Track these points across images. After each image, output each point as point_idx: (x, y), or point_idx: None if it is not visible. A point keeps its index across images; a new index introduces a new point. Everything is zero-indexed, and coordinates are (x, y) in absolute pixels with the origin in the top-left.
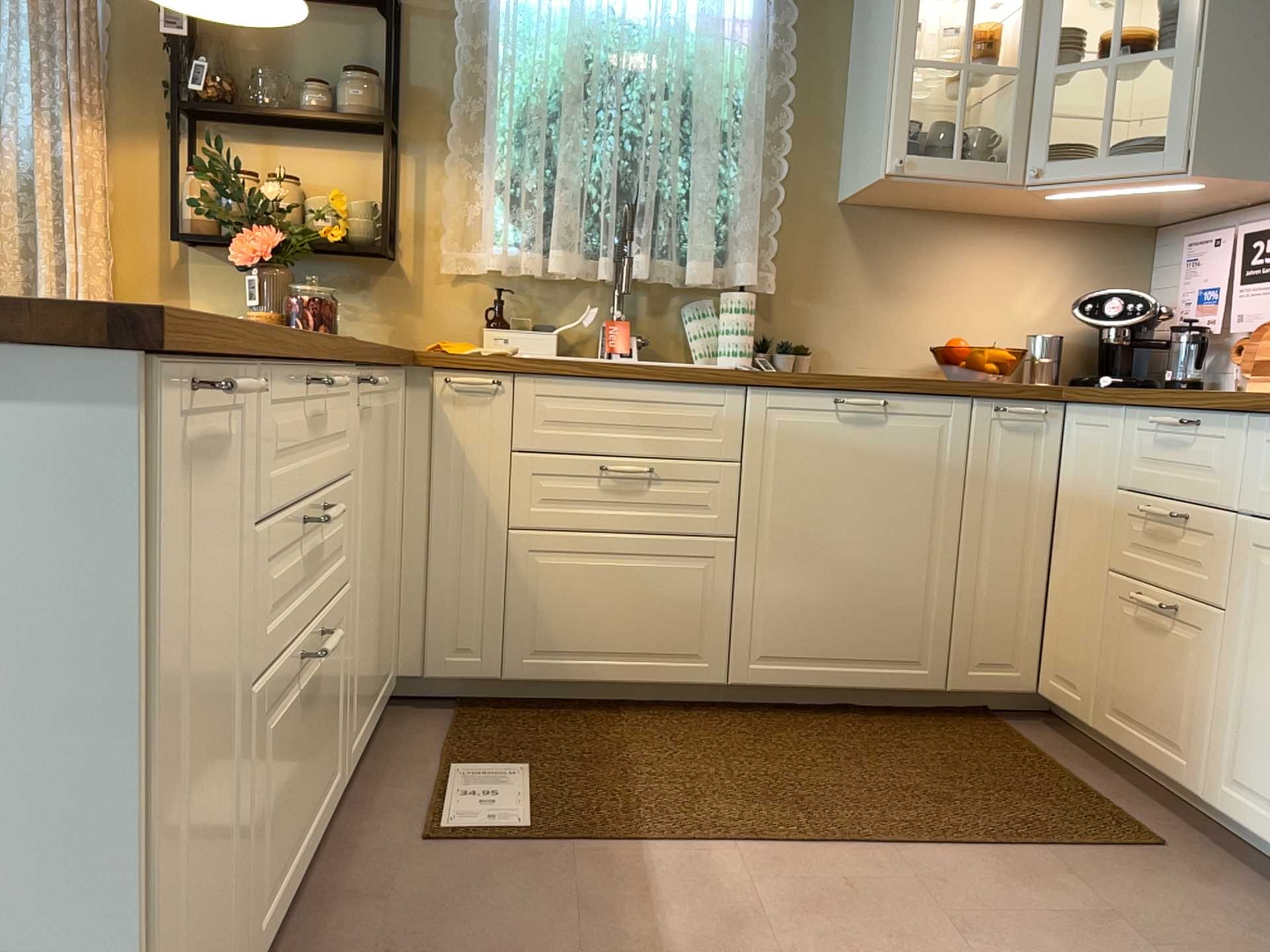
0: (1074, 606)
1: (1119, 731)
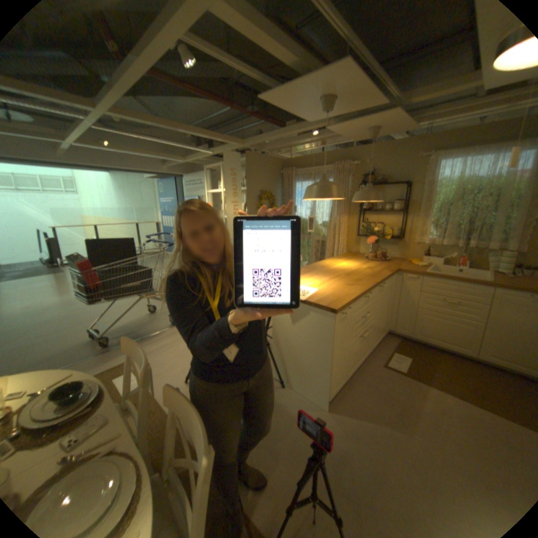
0: None
1: None
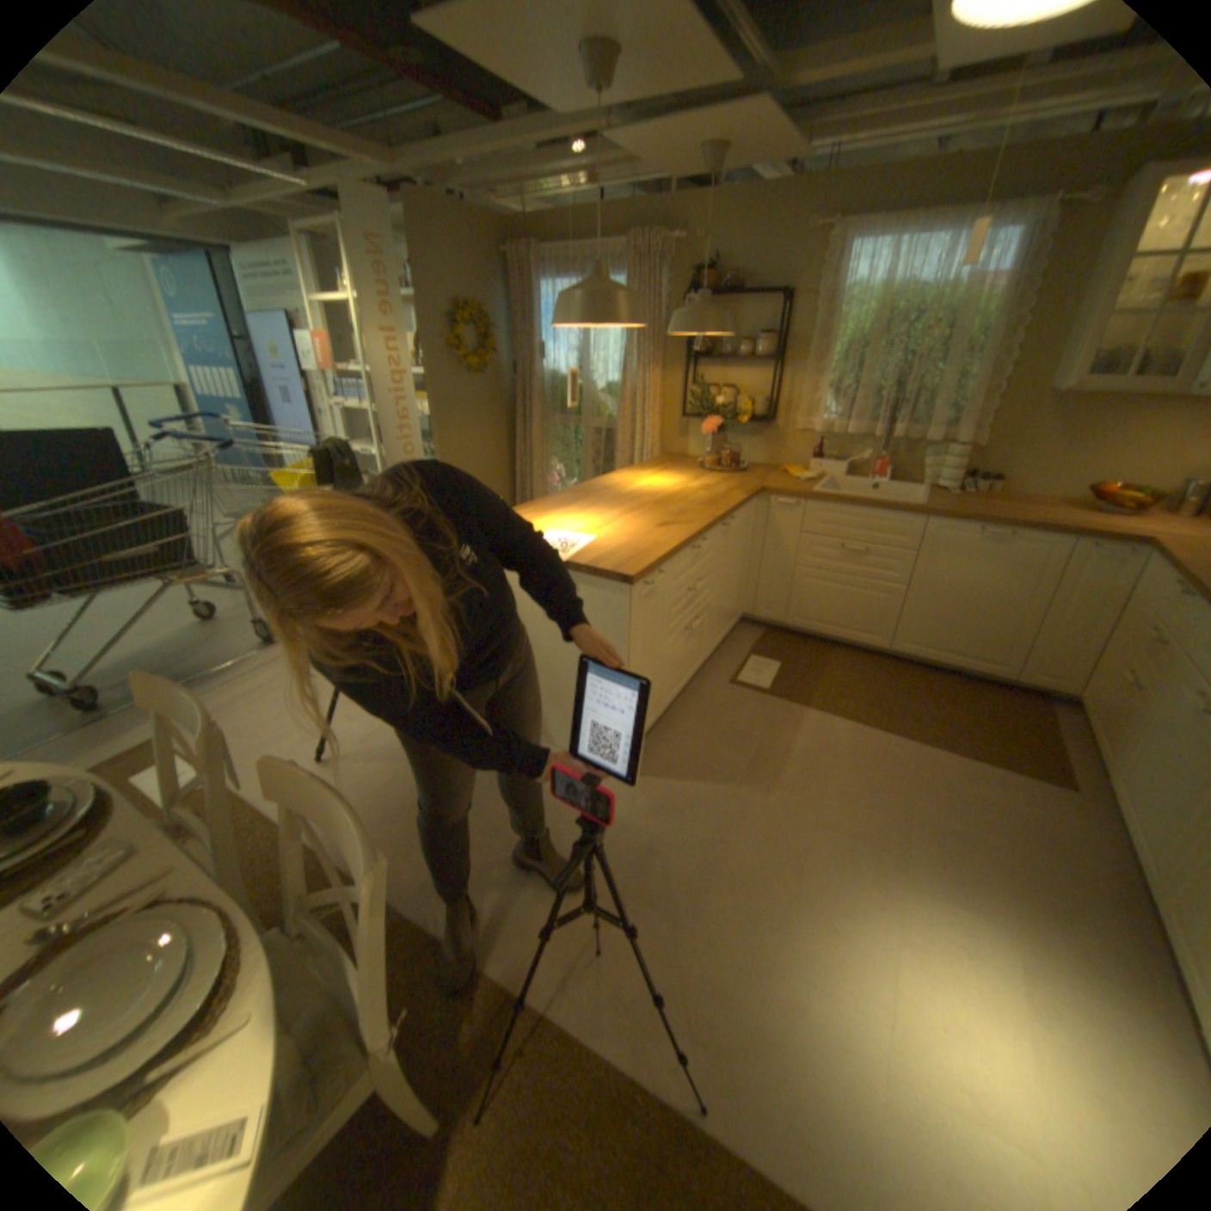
0: (1109, 662)
1: (1097, 732)
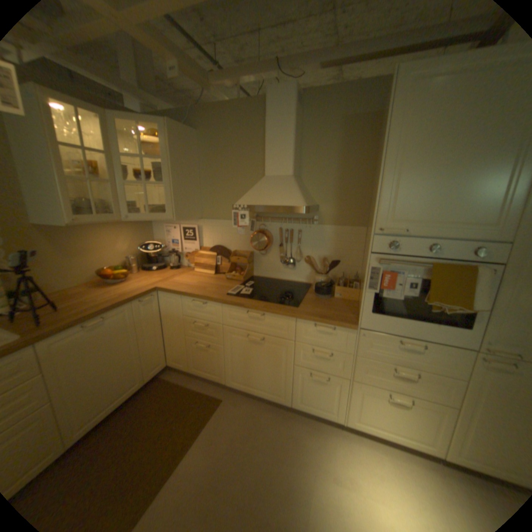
0: (173, 344)
1: (196, 373)
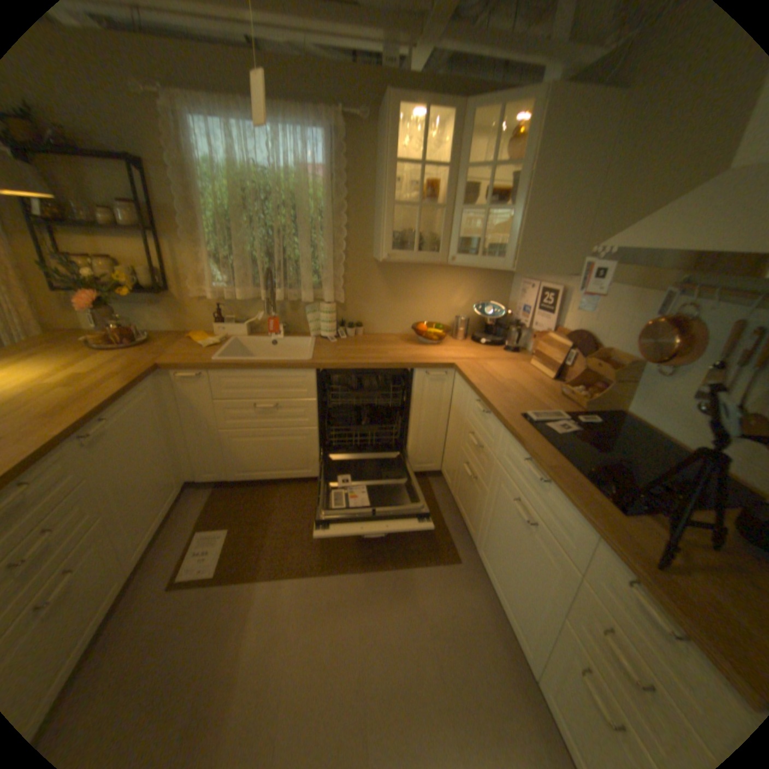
0: (450, 449)
1: (458, 504)
